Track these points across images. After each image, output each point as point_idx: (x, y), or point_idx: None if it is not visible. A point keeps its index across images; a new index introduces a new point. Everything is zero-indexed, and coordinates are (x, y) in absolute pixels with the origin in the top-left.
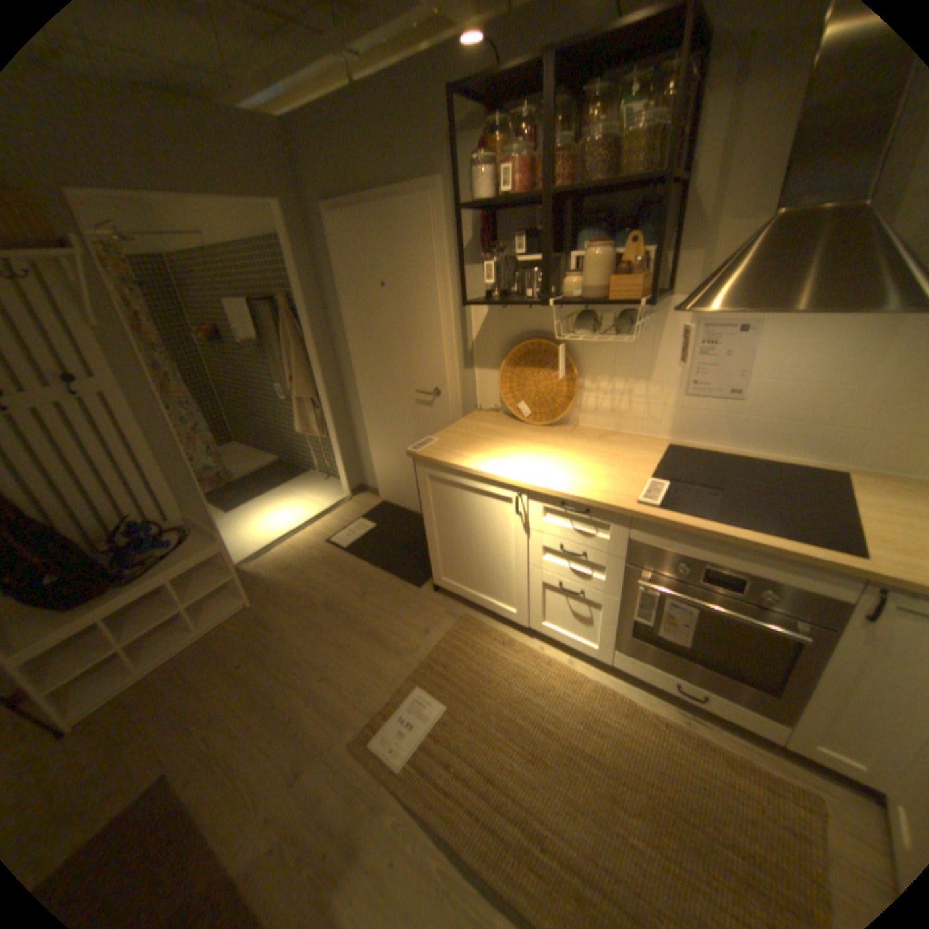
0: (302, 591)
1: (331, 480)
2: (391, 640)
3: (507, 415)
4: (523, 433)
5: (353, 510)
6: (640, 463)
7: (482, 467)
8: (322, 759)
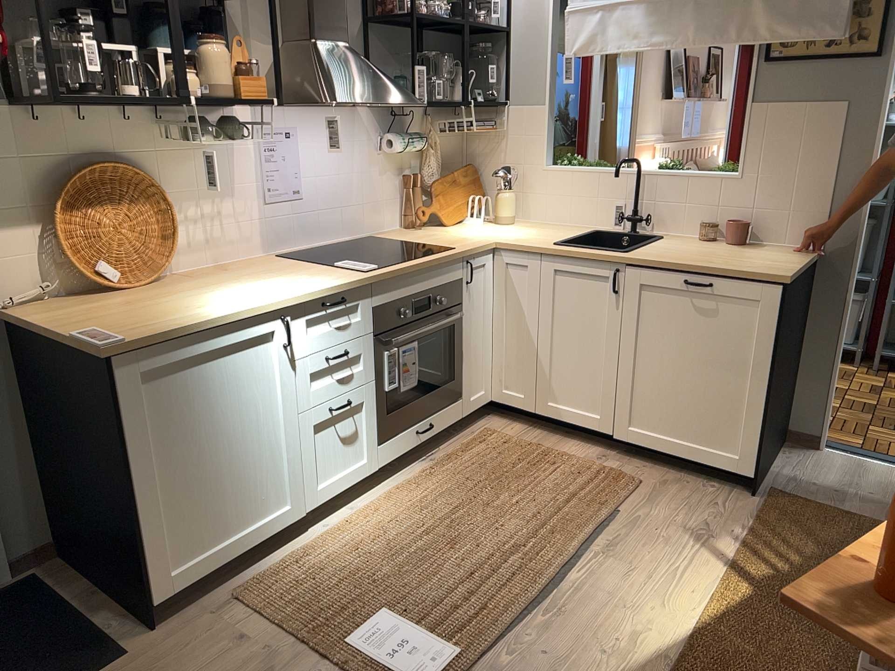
0: None
1: None
2: None
3: (70, 297)
4: (156, 293)
5: None
6: (299, 266)
7: (229, 311)
8: None
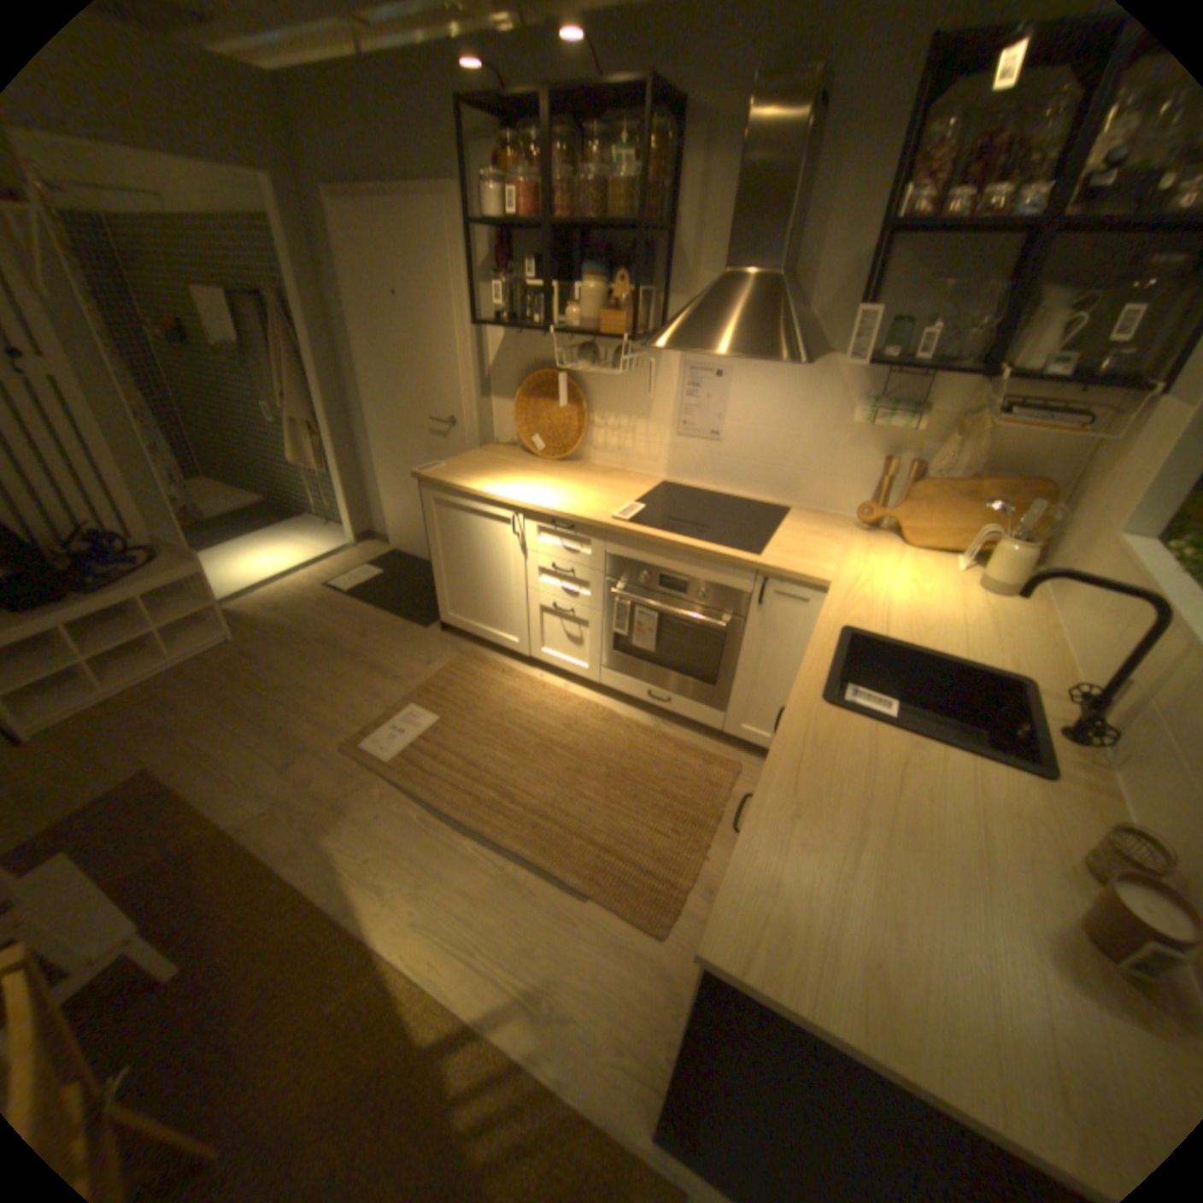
0: (292, 630)
1: (330, 526)
2: (390, 670)
3: (523, 450)
4: (532, 466)
5: (356, 558)
6: (629, 494)
7: (483, 489)
8: (313, 756)
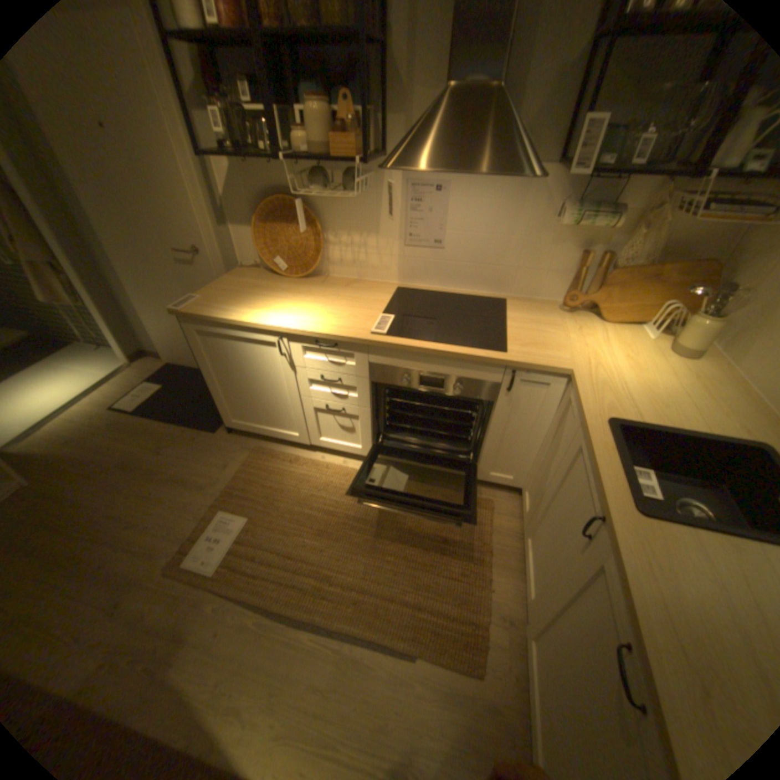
0: (87, 460)
1: (100, 350)
2: (191, 481)
3: (267, 270)
4: (280, 286)
5: (132, 377)
6: (374, 303)
7: (243, 318)
8: (138, 587)
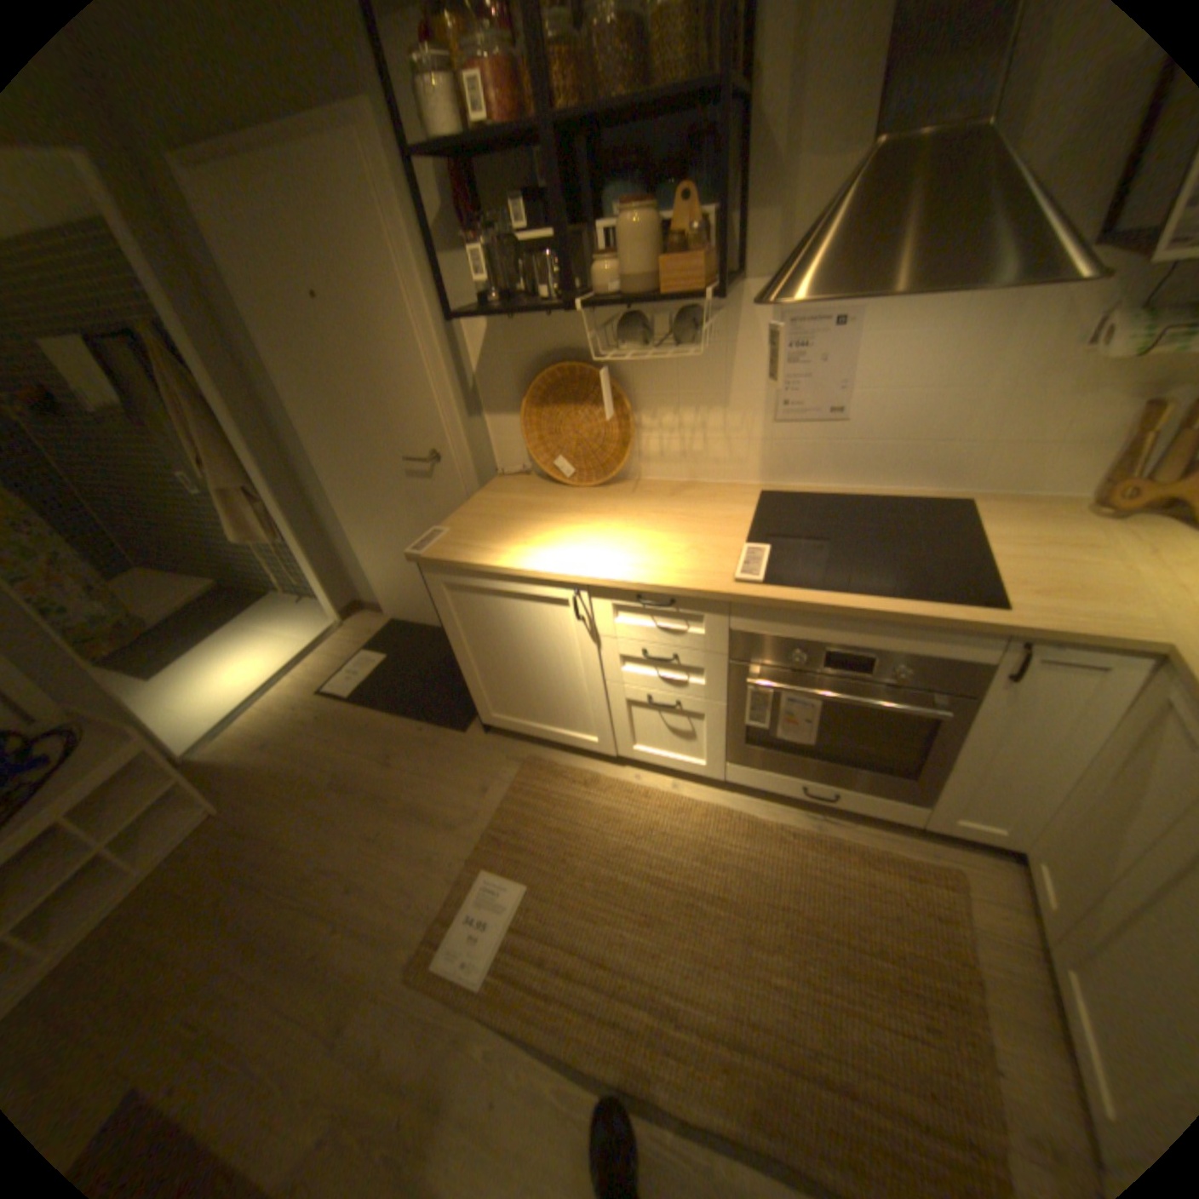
0: (292, 774)
1: (304, 602)
2: (436, 813)
3: (542, 477)
4: (567, 502)
5: (347, 641)
6: (728, 523)
7: (518, 562)
8: (369, 998)
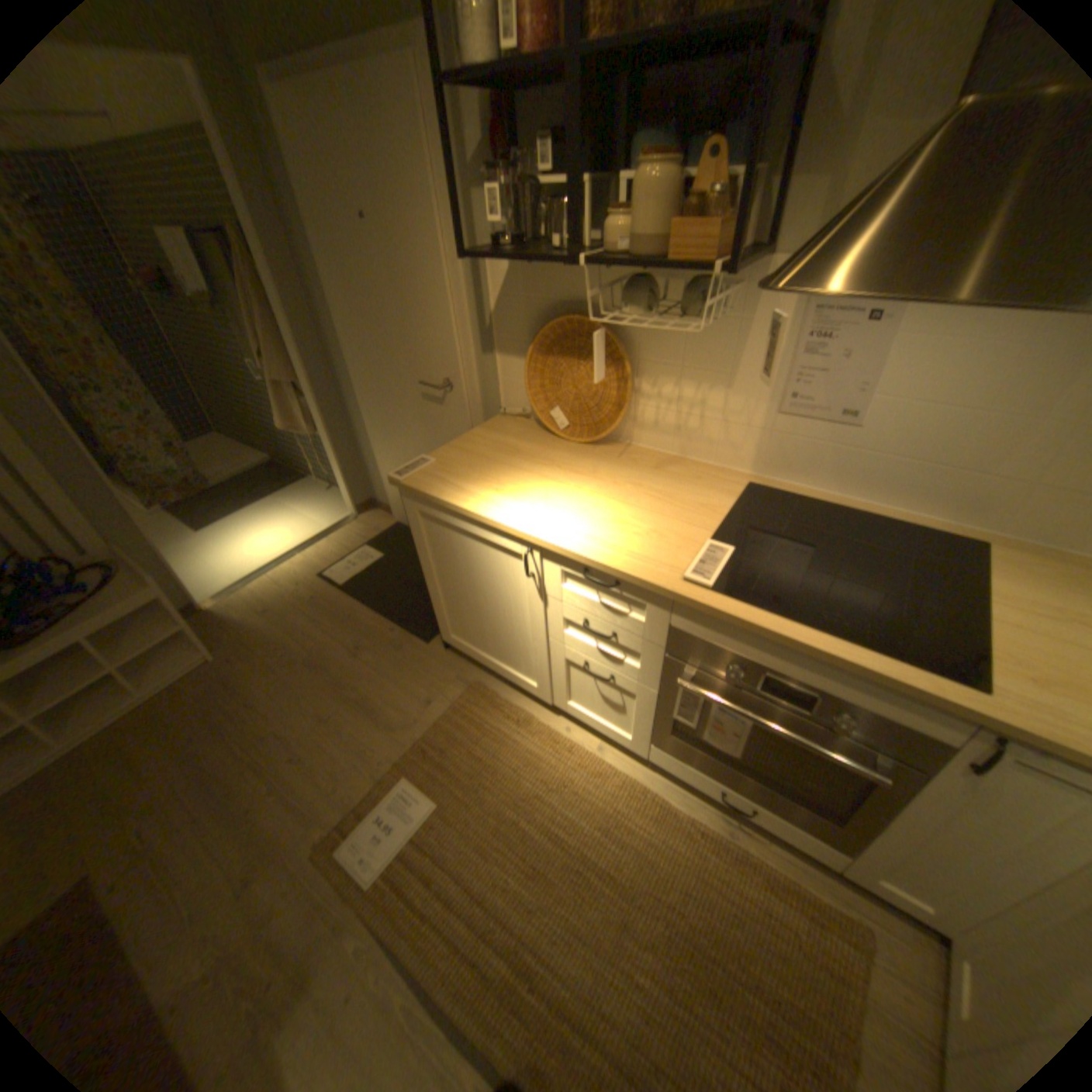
0: (278, 645)
1: (332, 492)
2: (382, 714)
3: (539, 424)
4: (552, 455)
5: (356, 535)
6: (702, 512)
7: (482, 509)
8: (278, 867)
